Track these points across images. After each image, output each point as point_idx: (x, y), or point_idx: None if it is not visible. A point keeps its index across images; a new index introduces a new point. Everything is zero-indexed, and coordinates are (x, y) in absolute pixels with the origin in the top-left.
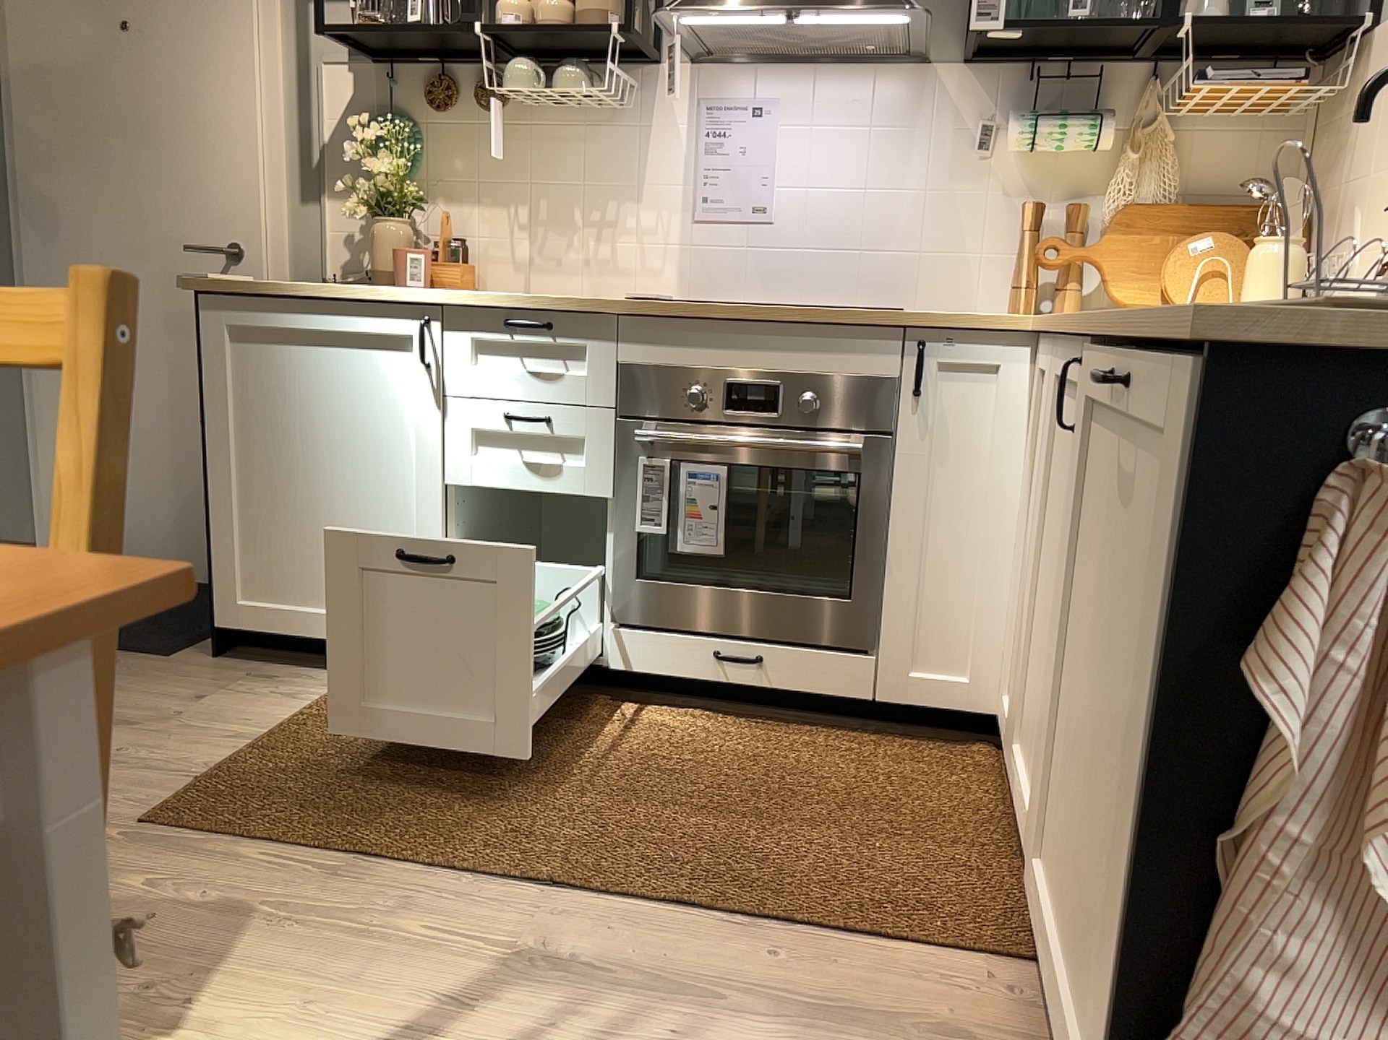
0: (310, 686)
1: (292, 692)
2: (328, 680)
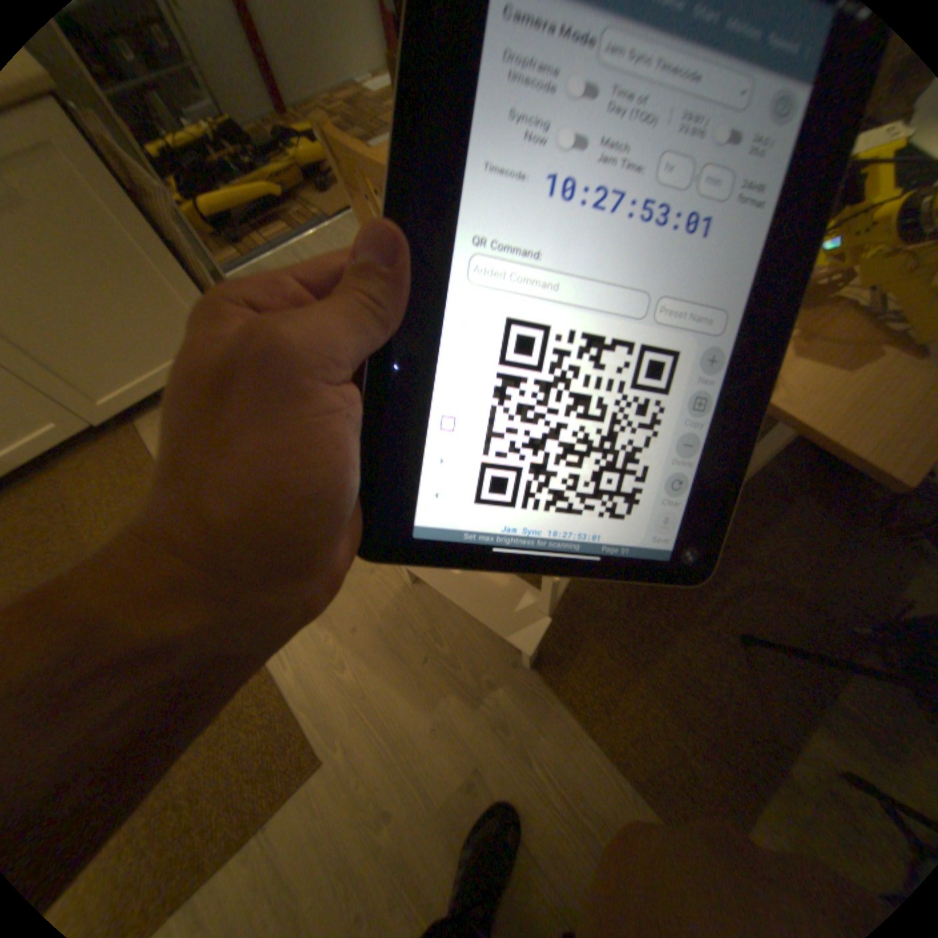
0: None
1: None
2: None
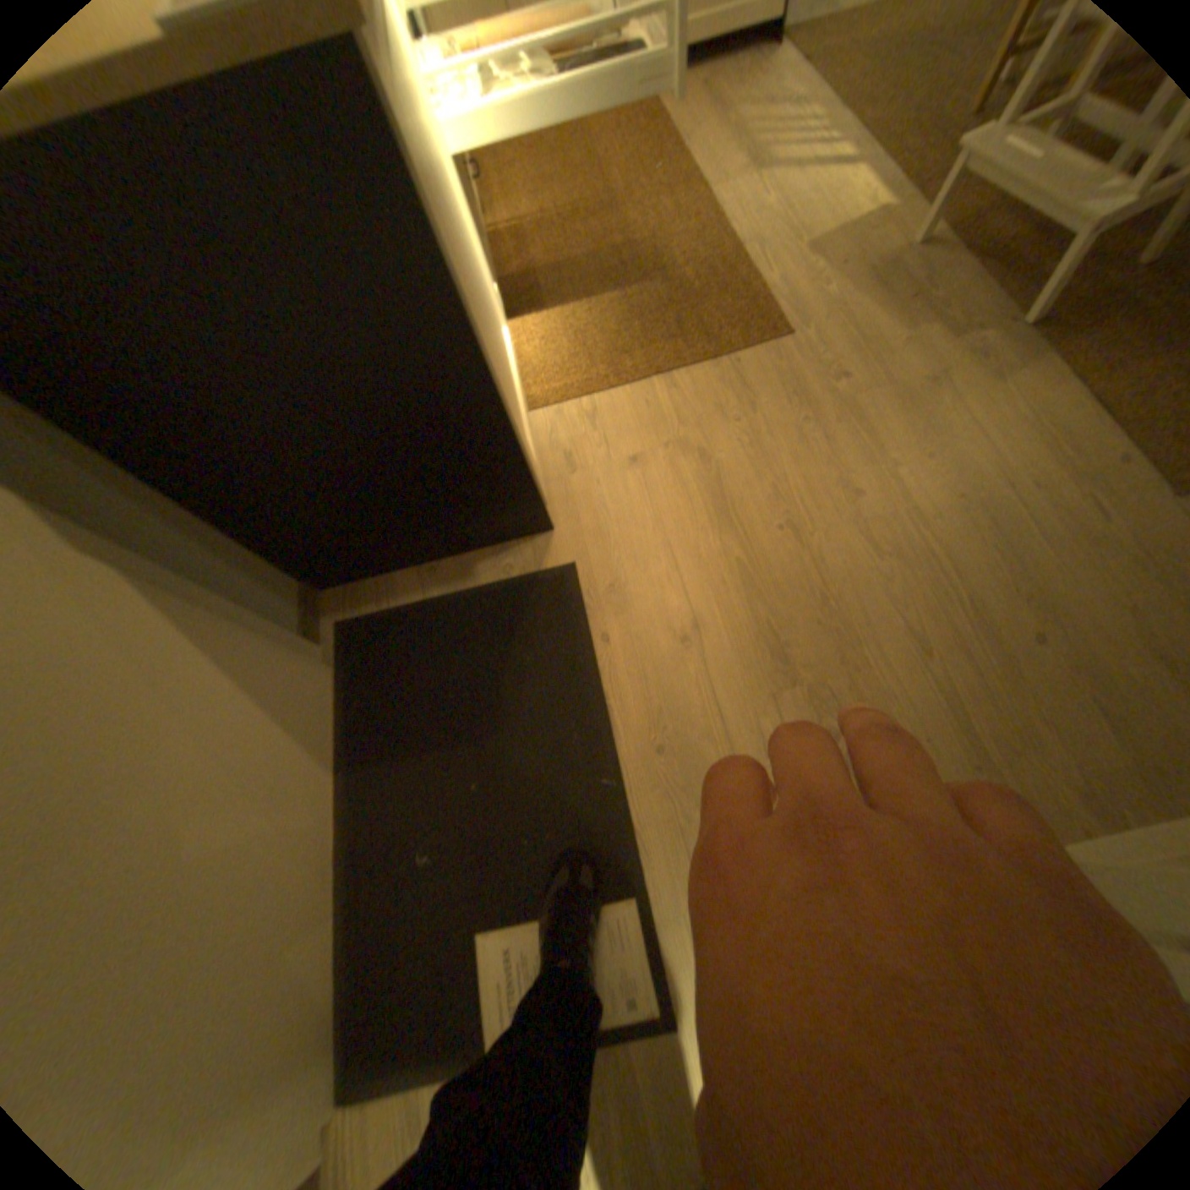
0: (576, 412)
1: (594, 412)
2: (558, 412)
